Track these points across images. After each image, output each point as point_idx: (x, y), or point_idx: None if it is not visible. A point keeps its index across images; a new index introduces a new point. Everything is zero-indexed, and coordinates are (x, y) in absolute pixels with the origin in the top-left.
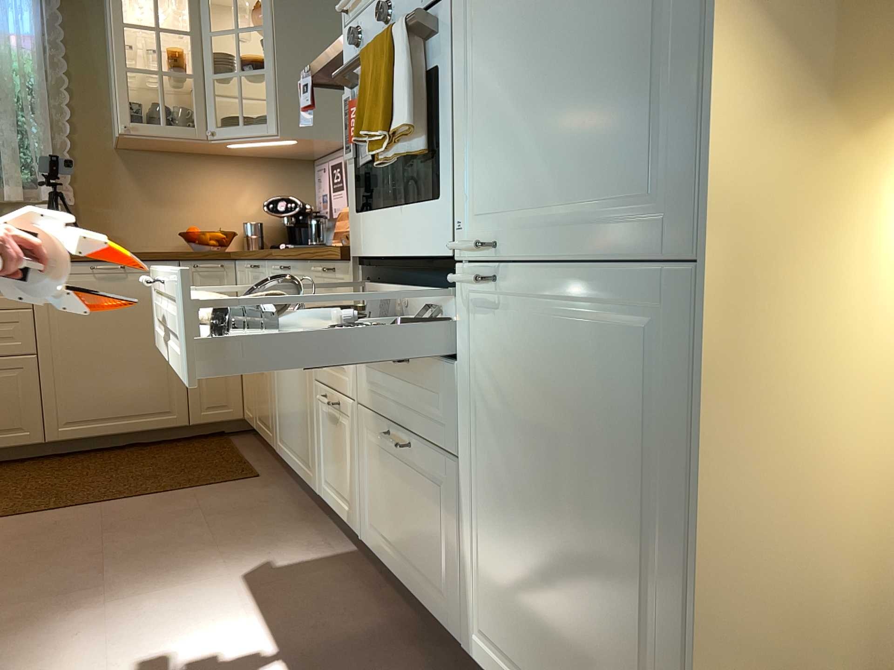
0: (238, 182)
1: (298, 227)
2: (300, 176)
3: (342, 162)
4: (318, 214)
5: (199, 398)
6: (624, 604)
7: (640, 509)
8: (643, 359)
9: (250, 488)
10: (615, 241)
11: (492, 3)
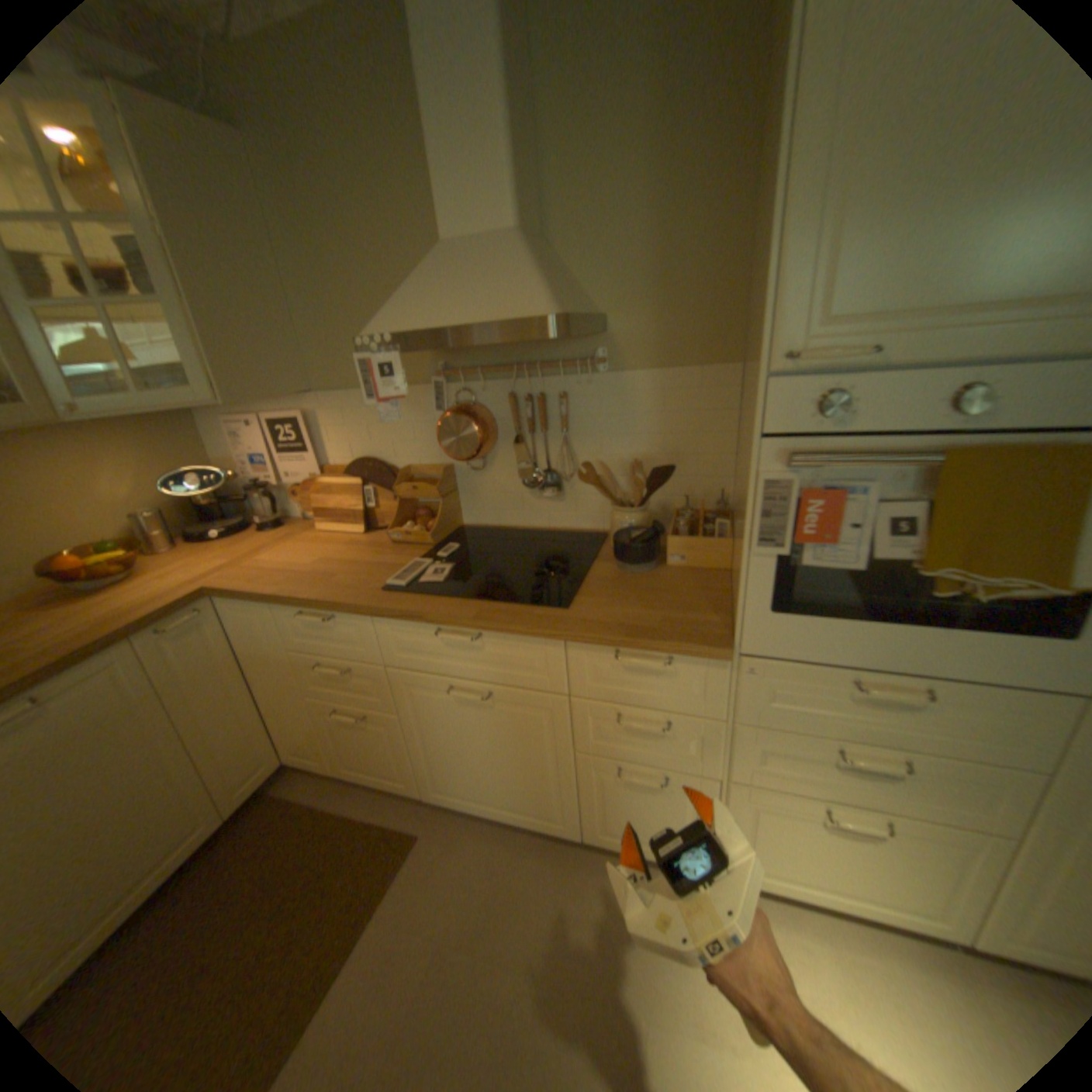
0: (87, 459)
1: (216, 501)
2: (177, 427)
3: (300, 421)
4: (245, 479)
5: (226, 784)
6: None
7: None
8: None
9: (436, 864)
10: None
11: None
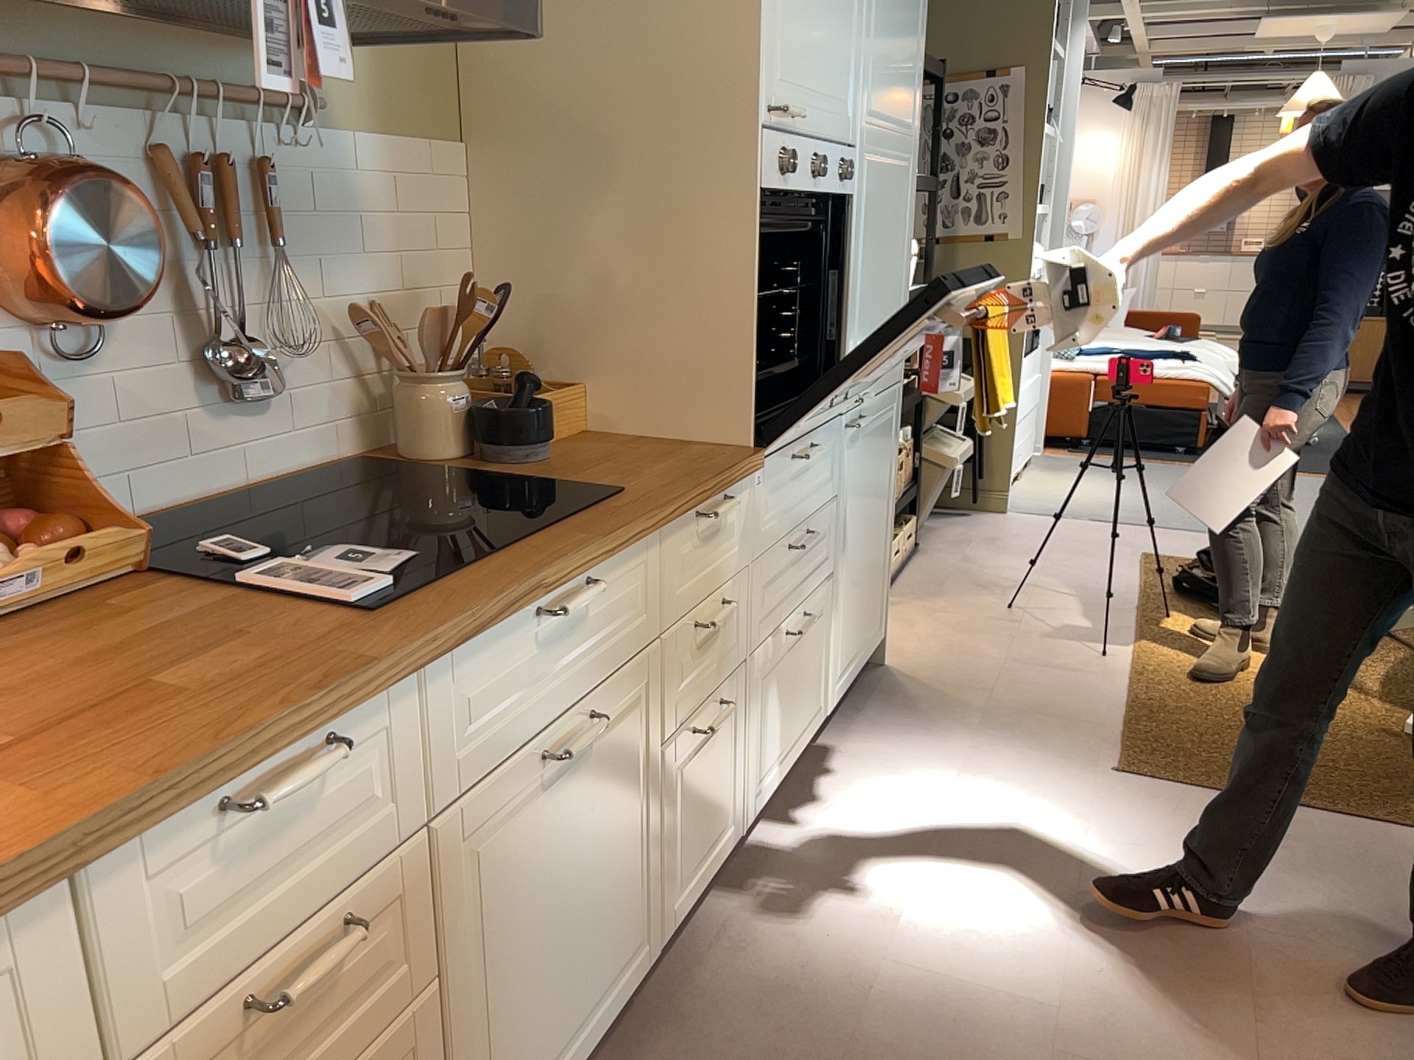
0: None
1: None
2: None
3: None
4: None
5: None
6: (881, 547)
7: (886, 496)
8: (891, 427)
9: None
10: (889, 377)
11: (869, 227)
